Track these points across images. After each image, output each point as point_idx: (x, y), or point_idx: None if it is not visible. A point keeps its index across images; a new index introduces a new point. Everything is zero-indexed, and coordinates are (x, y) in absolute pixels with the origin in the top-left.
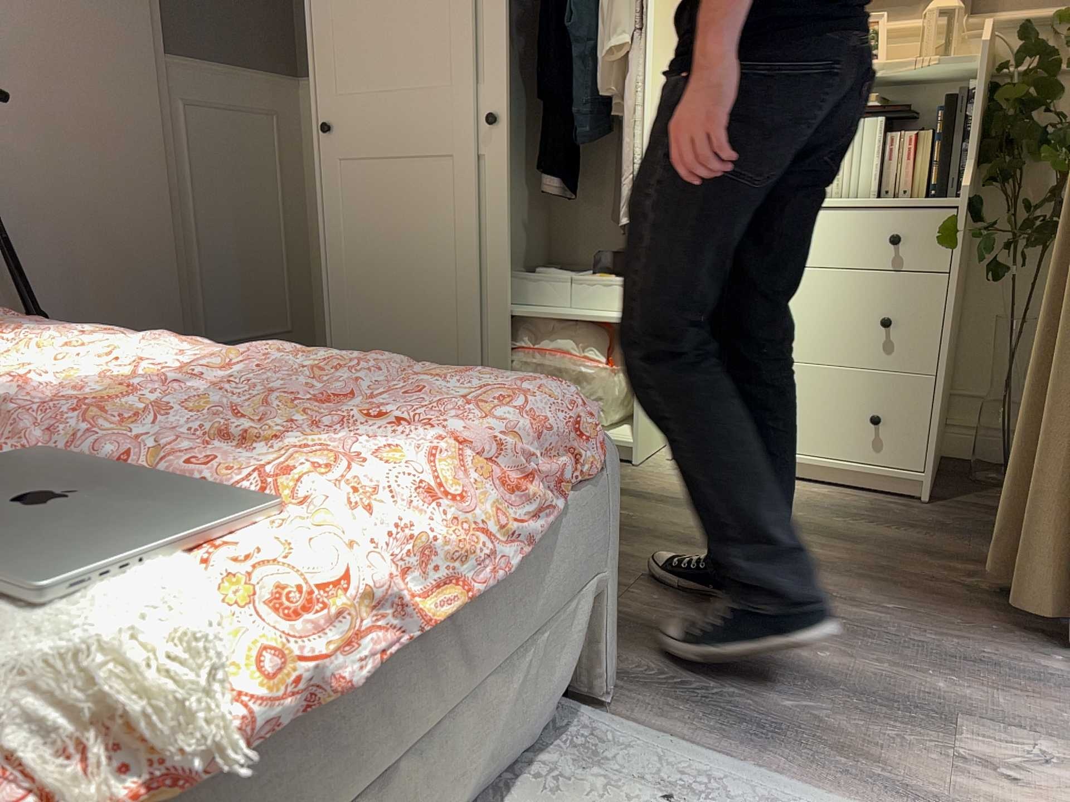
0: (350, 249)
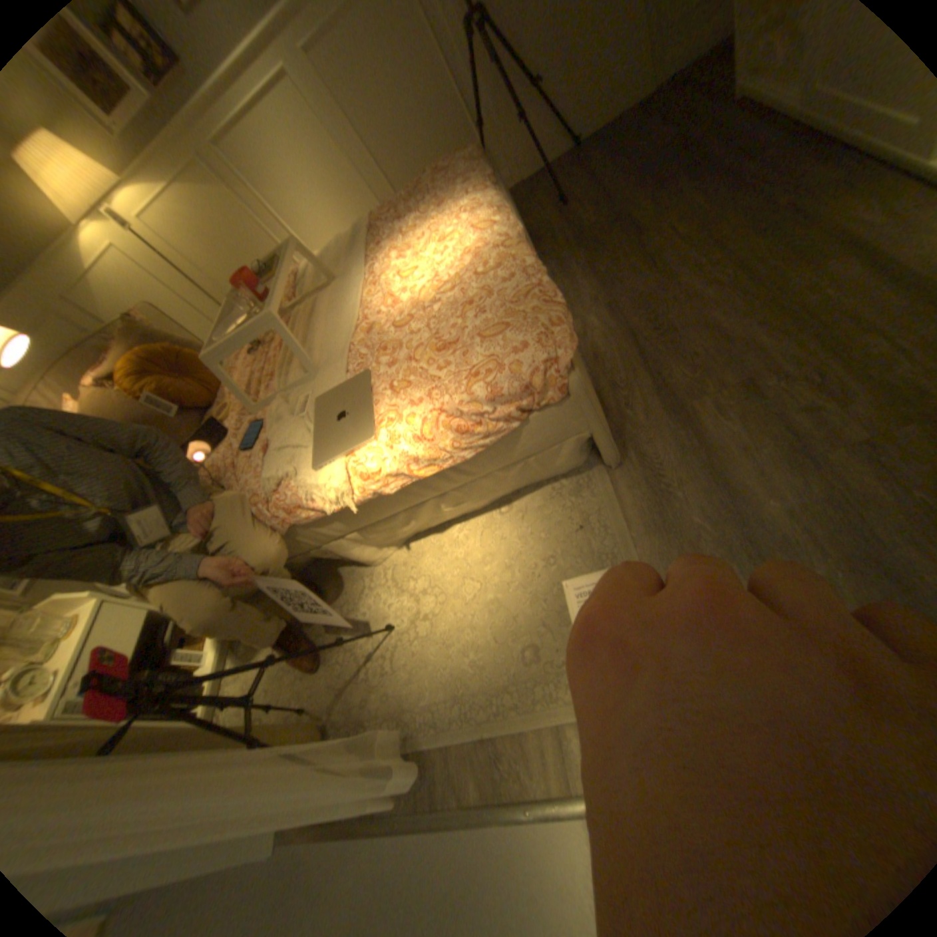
0: None
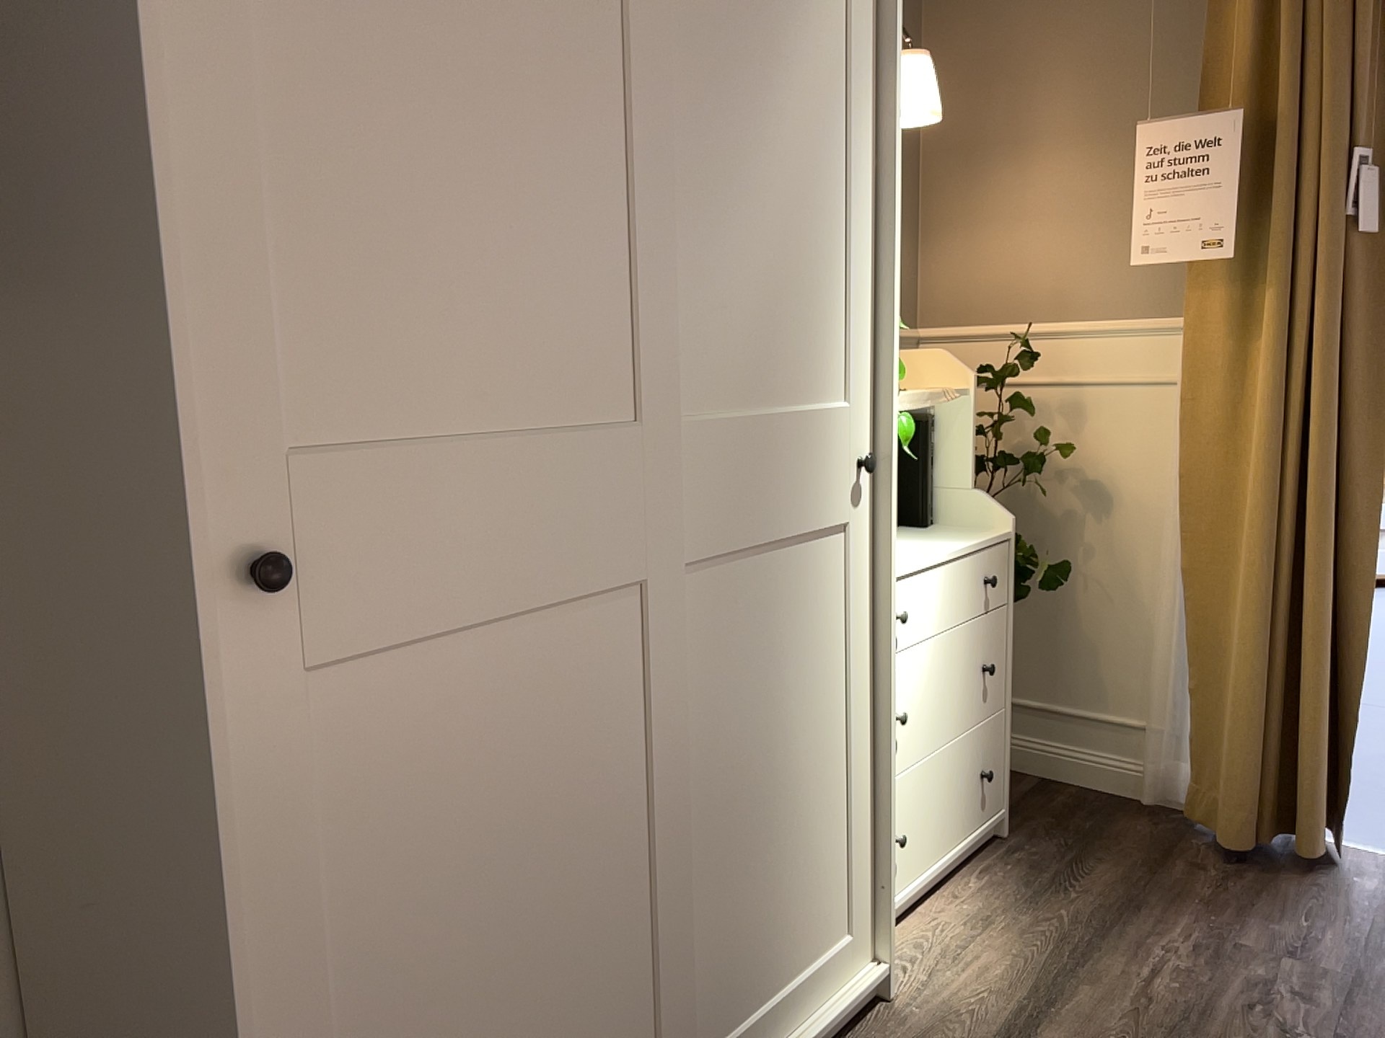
0: (343, 956)
